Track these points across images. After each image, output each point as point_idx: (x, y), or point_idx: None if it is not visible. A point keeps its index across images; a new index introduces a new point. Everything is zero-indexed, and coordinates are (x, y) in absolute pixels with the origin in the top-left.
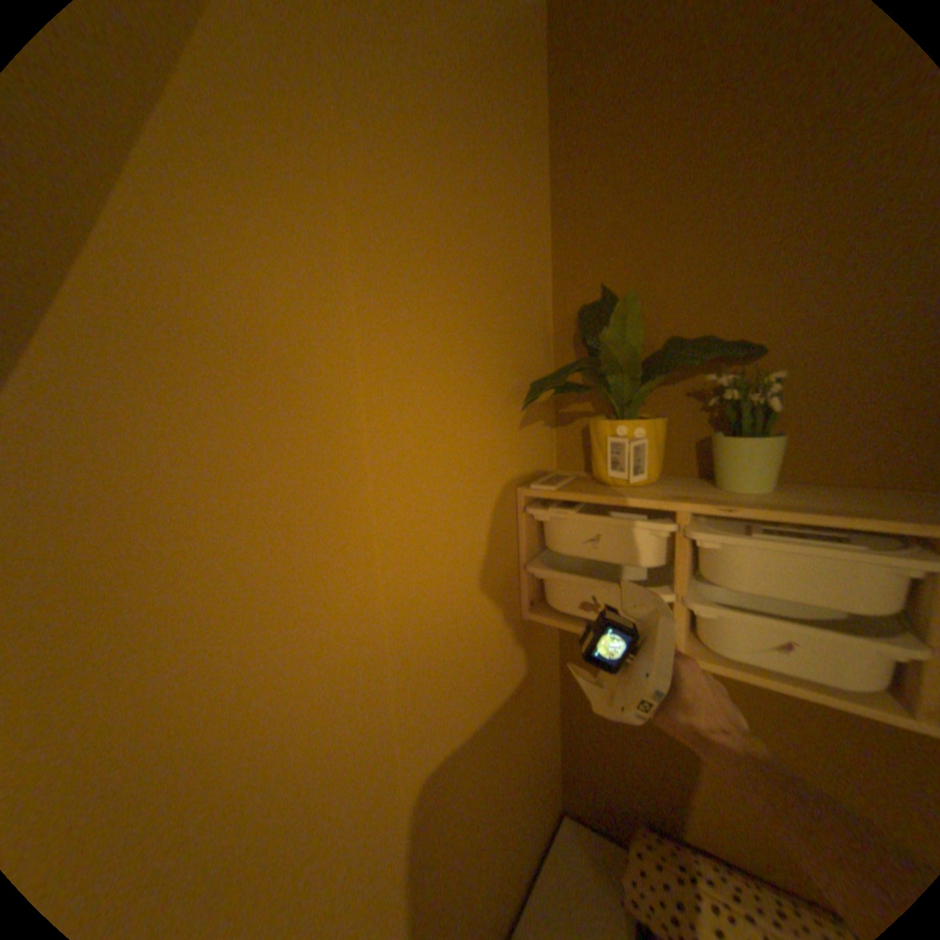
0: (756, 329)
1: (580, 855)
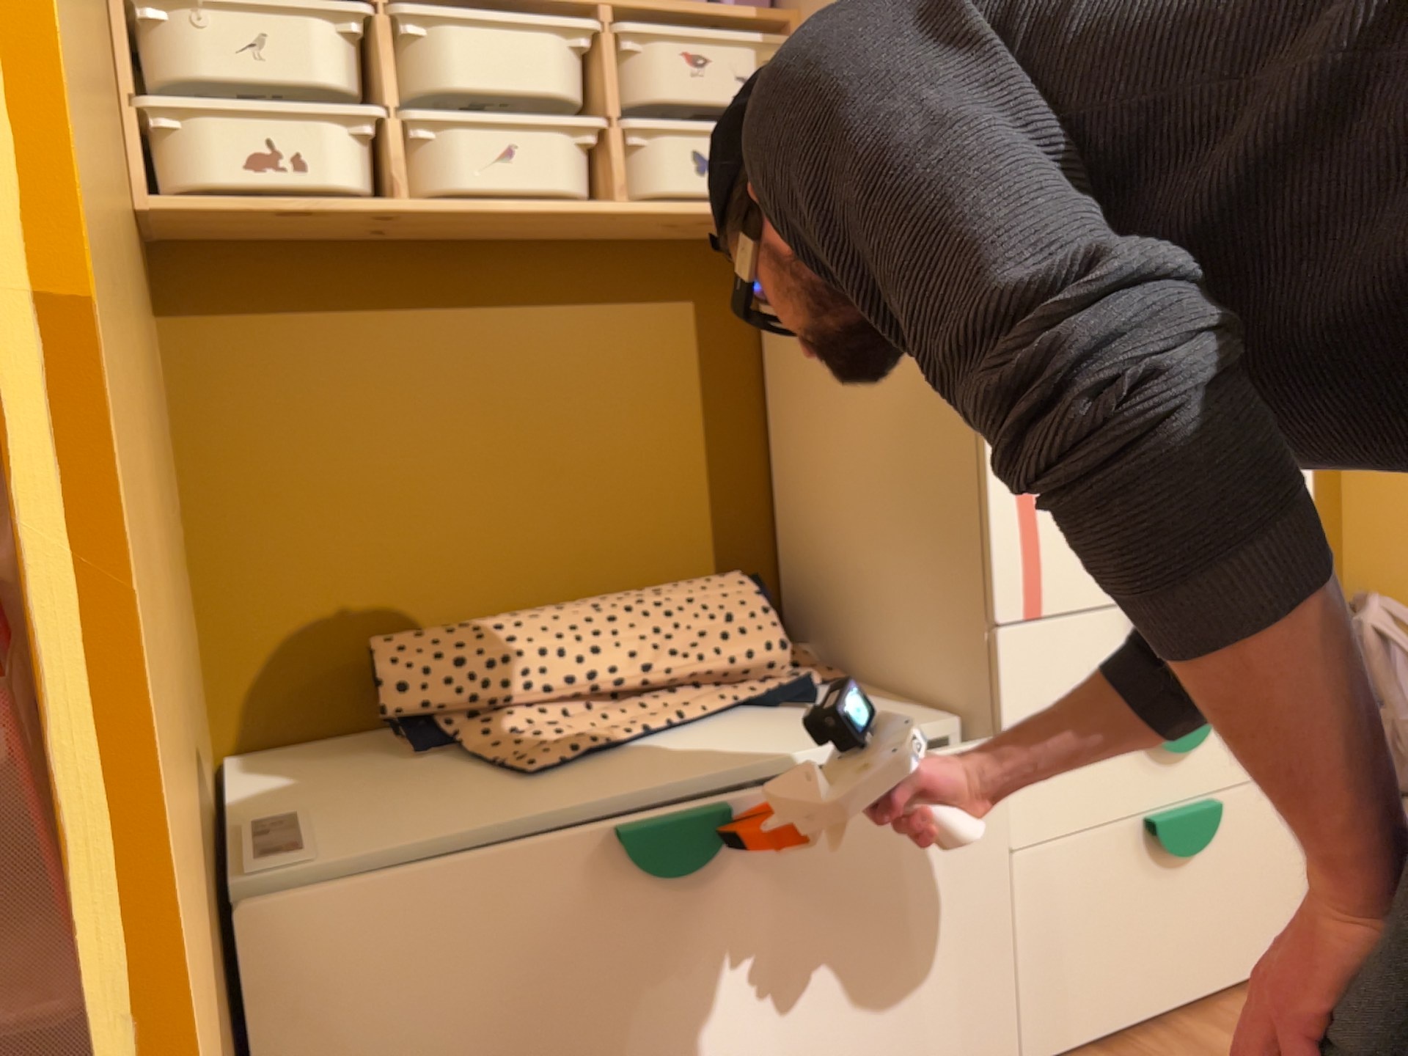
0: None
1: (282, 763)
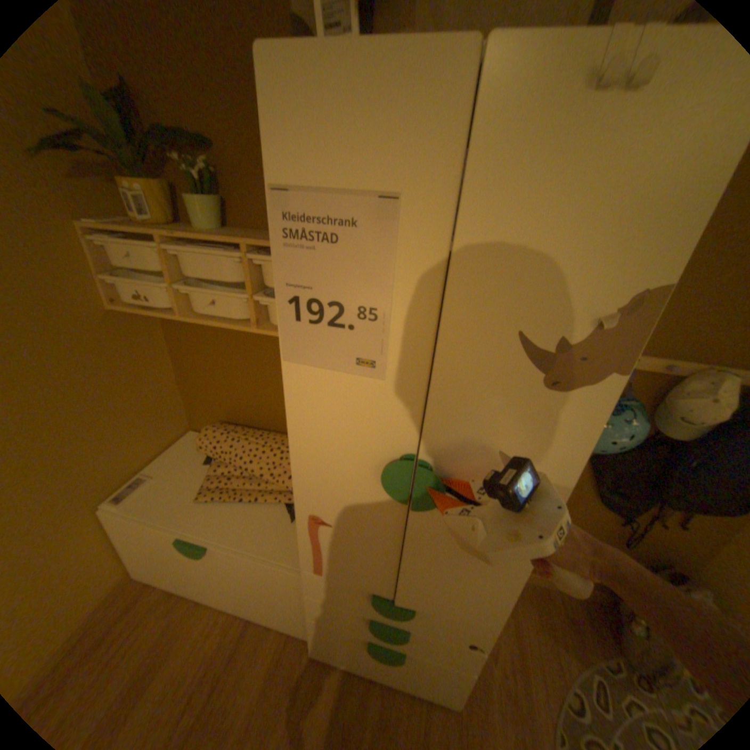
0: (205, 130)
1: (190, 443)
